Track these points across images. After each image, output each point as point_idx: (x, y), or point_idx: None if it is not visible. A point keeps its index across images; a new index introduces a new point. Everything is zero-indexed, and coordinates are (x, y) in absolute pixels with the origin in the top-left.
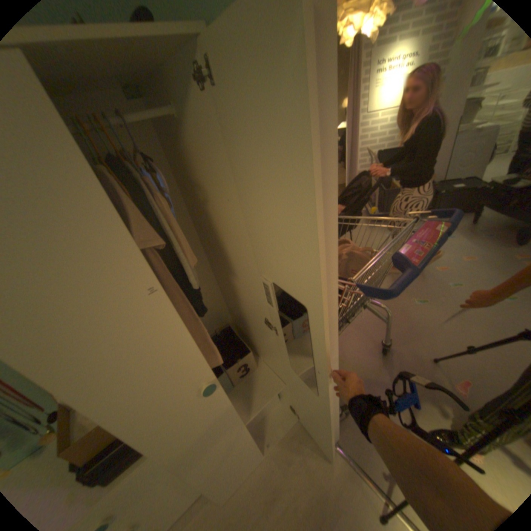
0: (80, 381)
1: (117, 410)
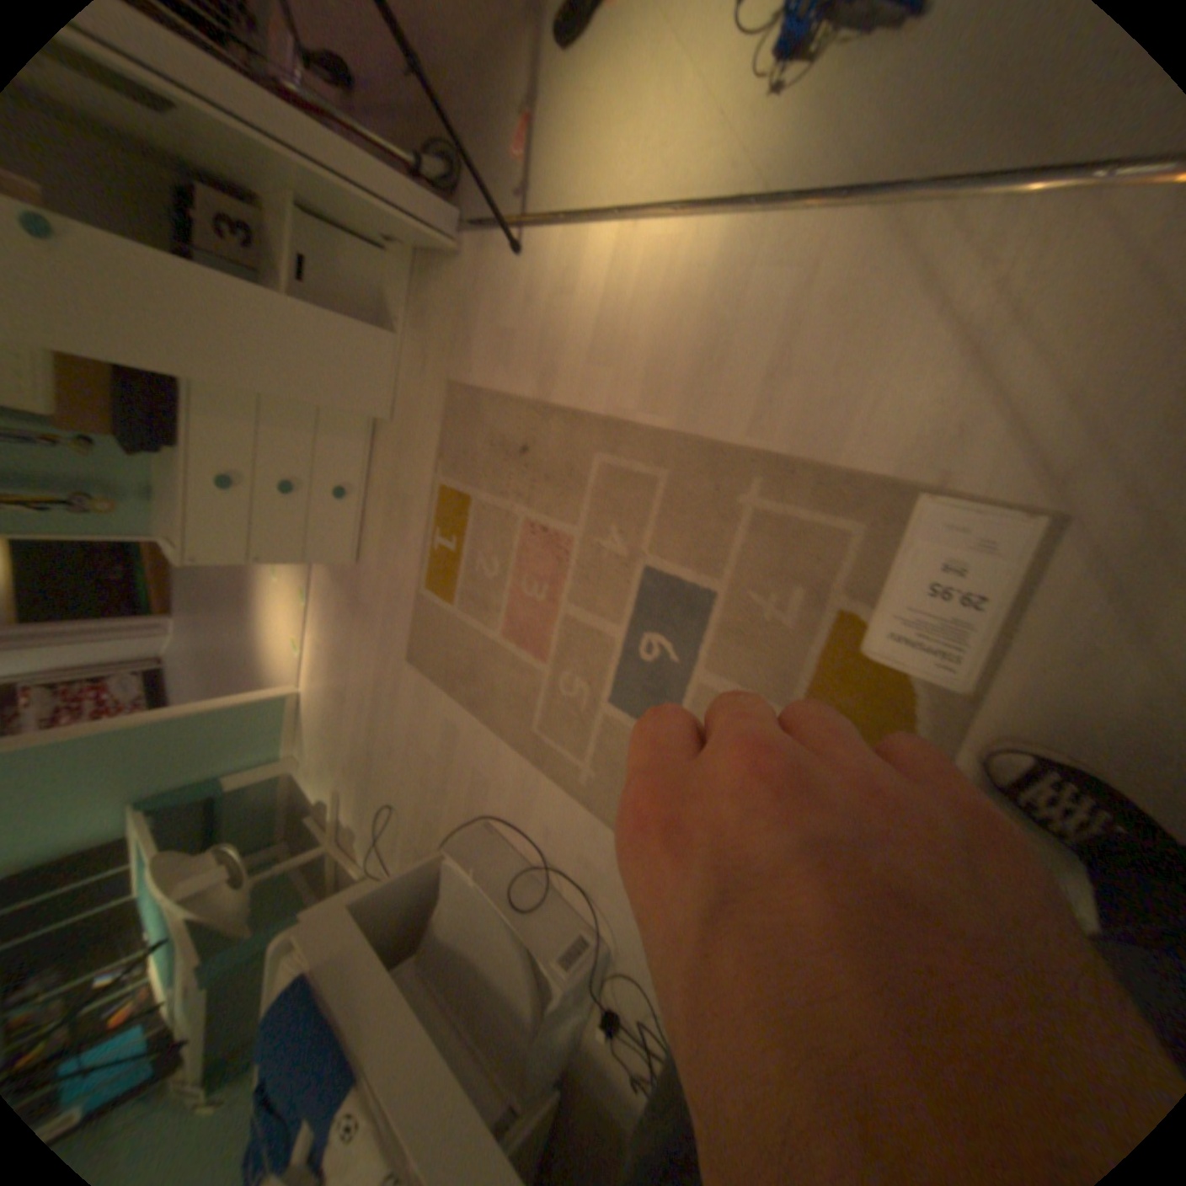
0: None
1: None
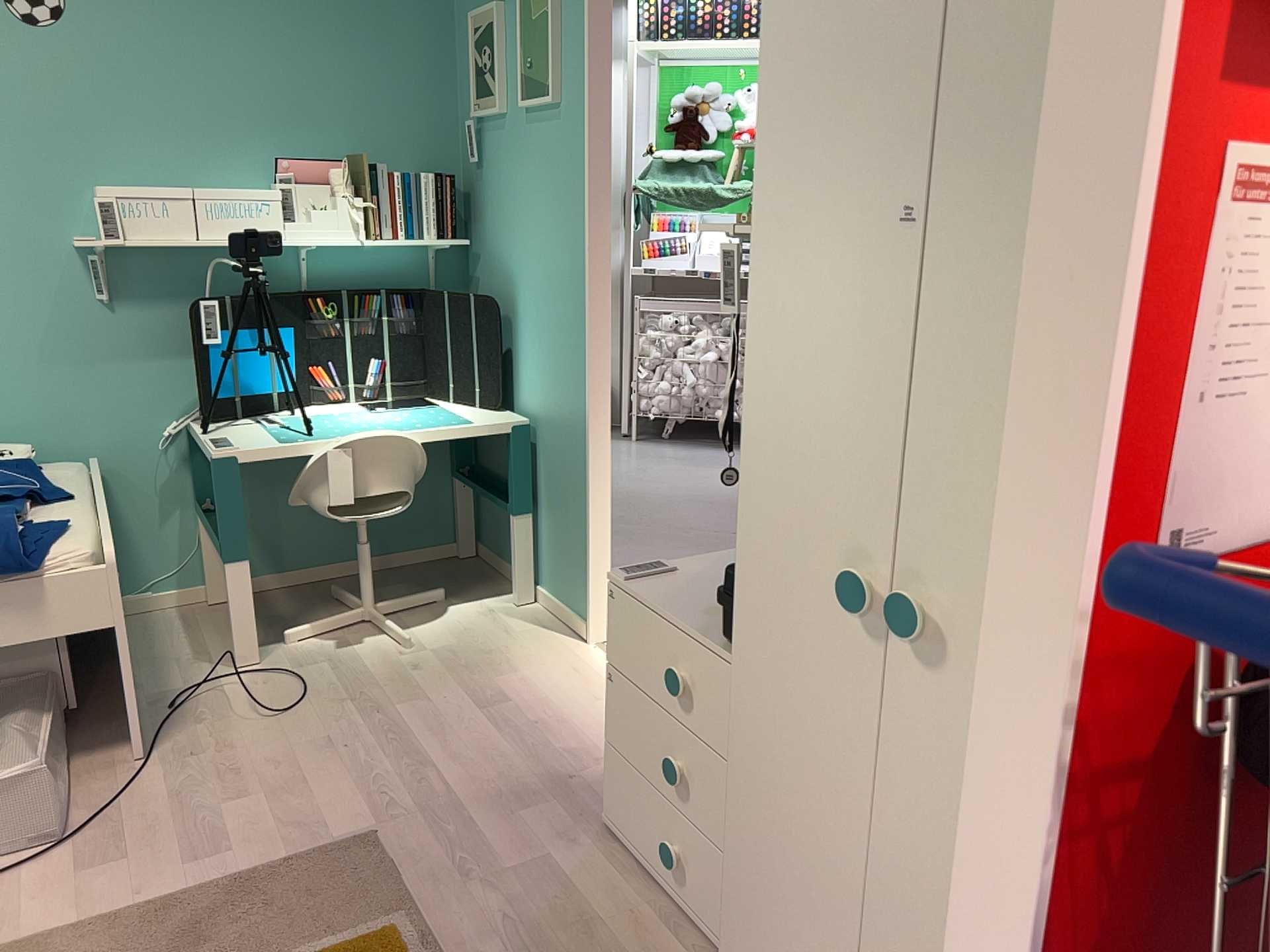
0: (770, 301)
1: (764, 415)
